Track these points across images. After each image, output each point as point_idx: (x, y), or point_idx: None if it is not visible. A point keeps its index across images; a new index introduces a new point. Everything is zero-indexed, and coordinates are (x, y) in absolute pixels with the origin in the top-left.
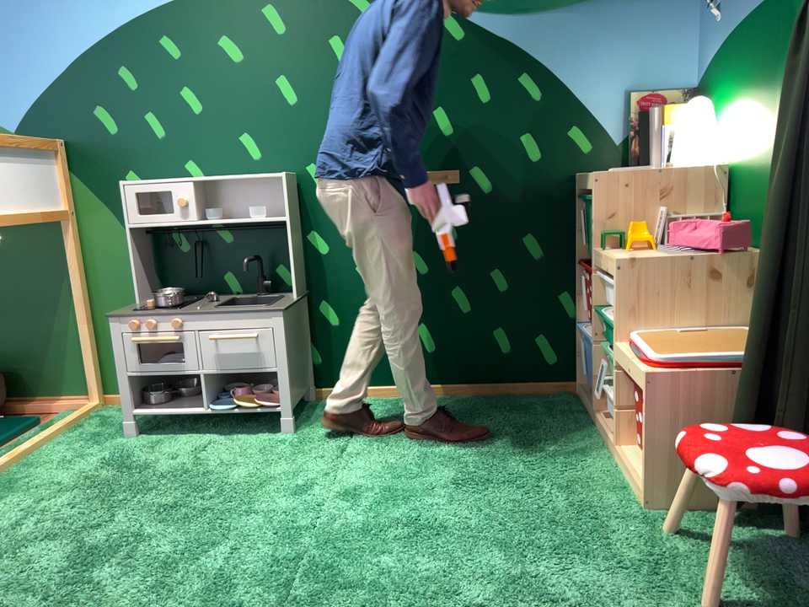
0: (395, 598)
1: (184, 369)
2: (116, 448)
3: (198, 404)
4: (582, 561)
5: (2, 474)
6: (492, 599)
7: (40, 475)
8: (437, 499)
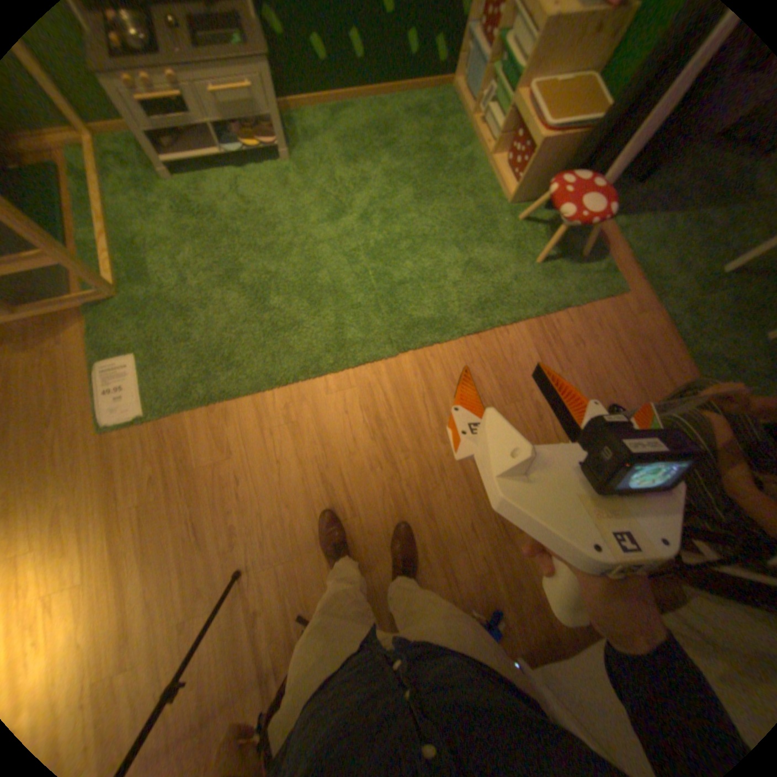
0: (420, 283)
1: (192, 121)
2: (168, 193)
3: (205, 142)
4: (488, 246)
5: (110, 236)
6: (459, 276)
7: (142, 232)
8: (410, 213)
